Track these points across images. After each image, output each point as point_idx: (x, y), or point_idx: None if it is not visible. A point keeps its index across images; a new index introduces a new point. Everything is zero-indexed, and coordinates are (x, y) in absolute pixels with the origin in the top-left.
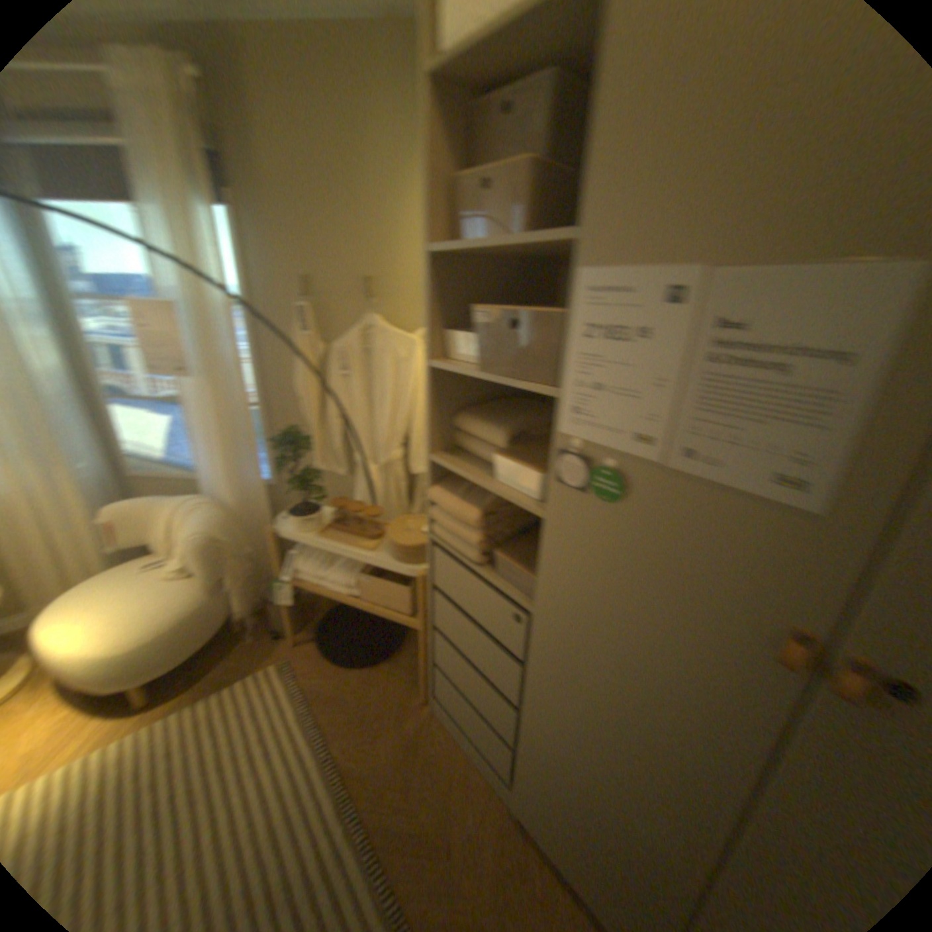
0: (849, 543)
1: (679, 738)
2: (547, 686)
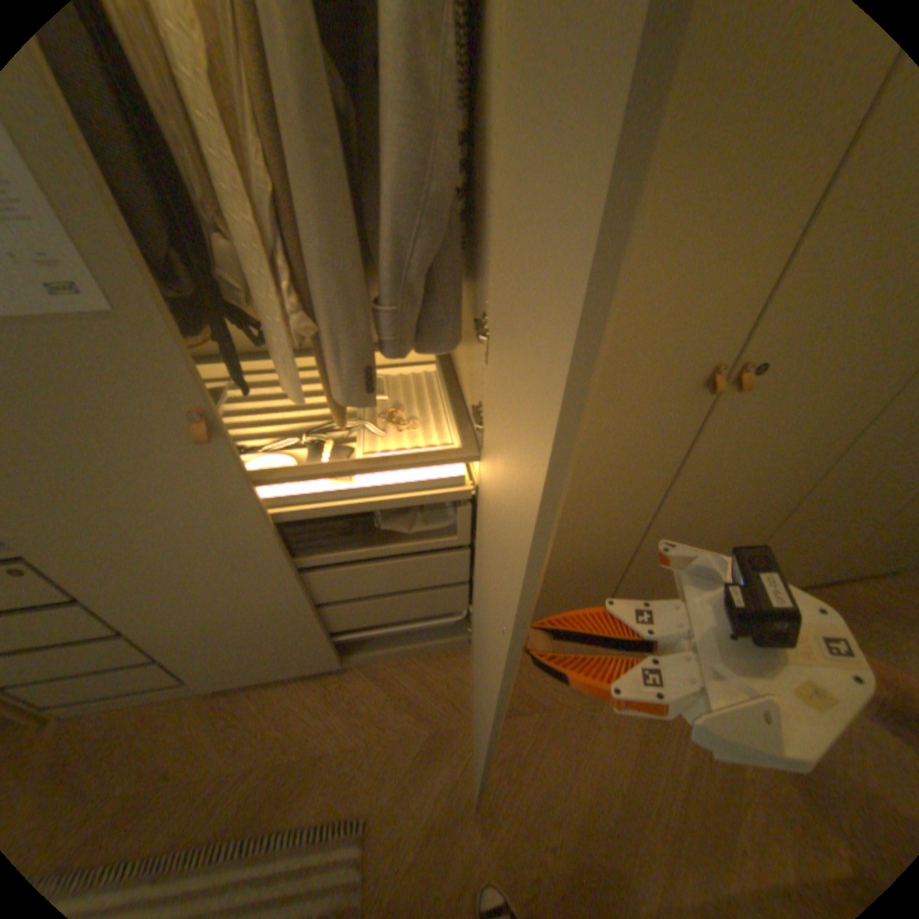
0: (153, 327)
1: (218, 542)
2: (111, 597)
